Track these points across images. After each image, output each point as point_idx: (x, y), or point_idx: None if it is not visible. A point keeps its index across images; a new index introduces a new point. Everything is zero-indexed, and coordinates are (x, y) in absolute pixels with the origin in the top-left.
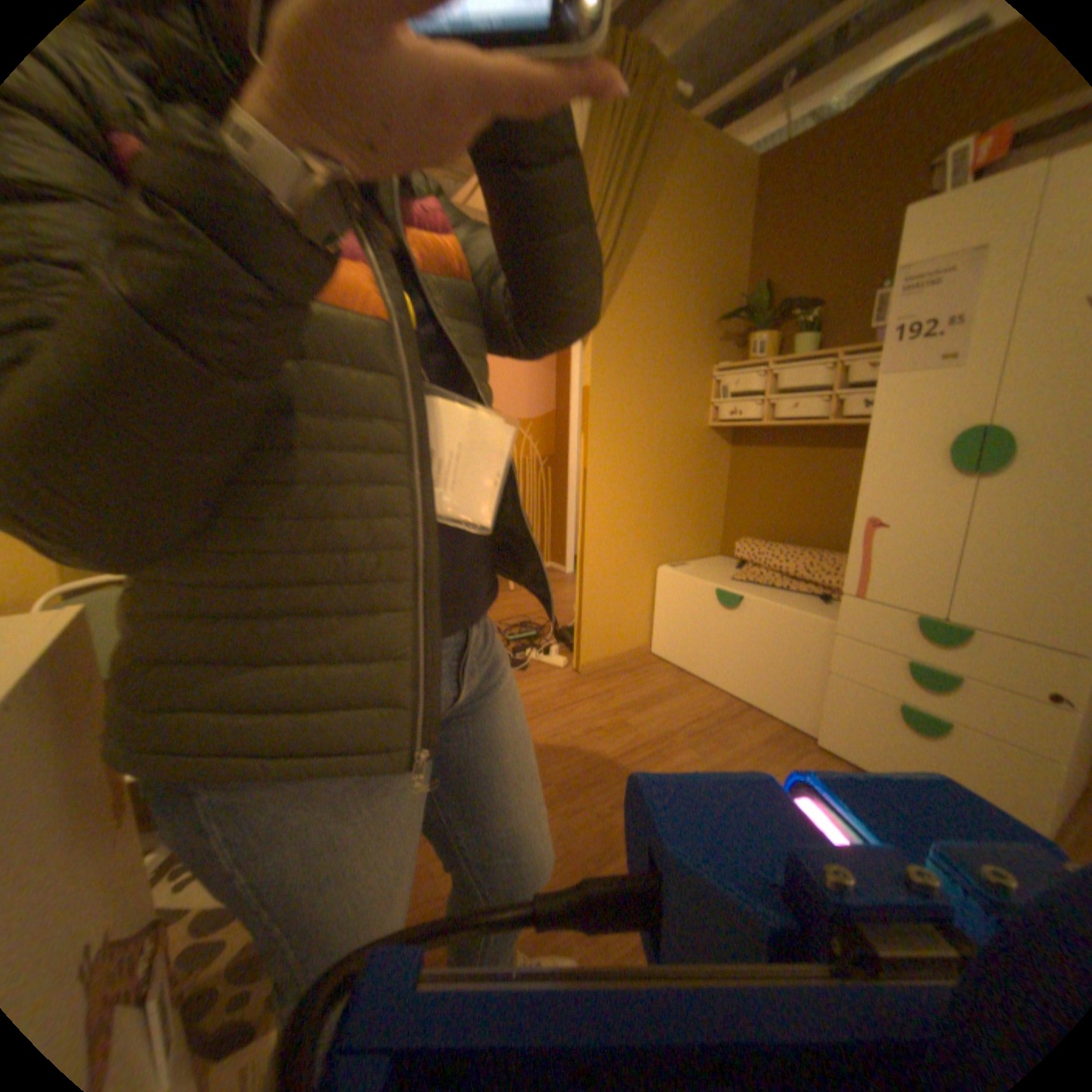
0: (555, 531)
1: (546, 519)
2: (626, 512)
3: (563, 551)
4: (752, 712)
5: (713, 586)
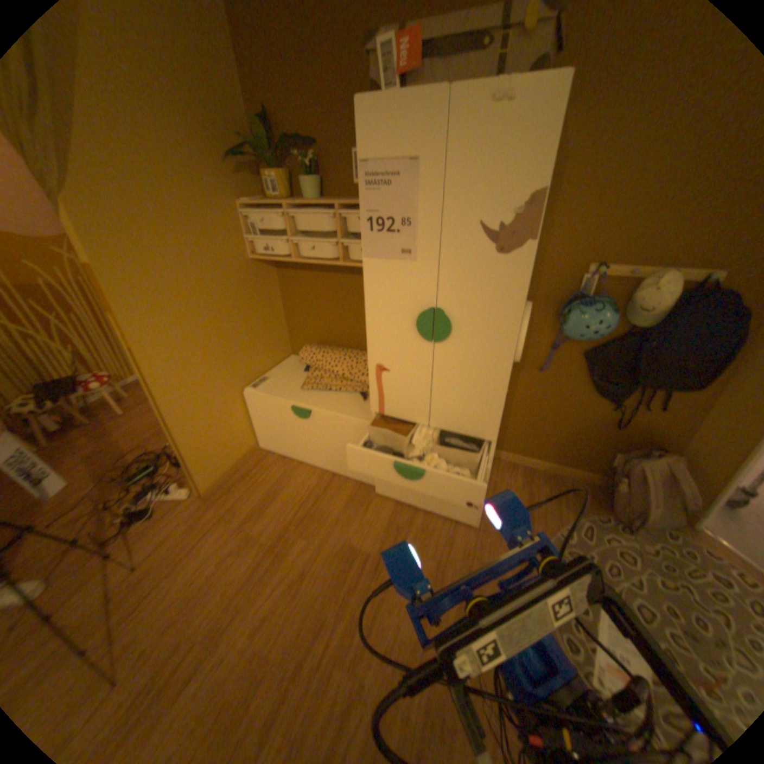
0: None
1: None
2: (196, 366)
3: None
4: (336, 481)
5: (289, 405)
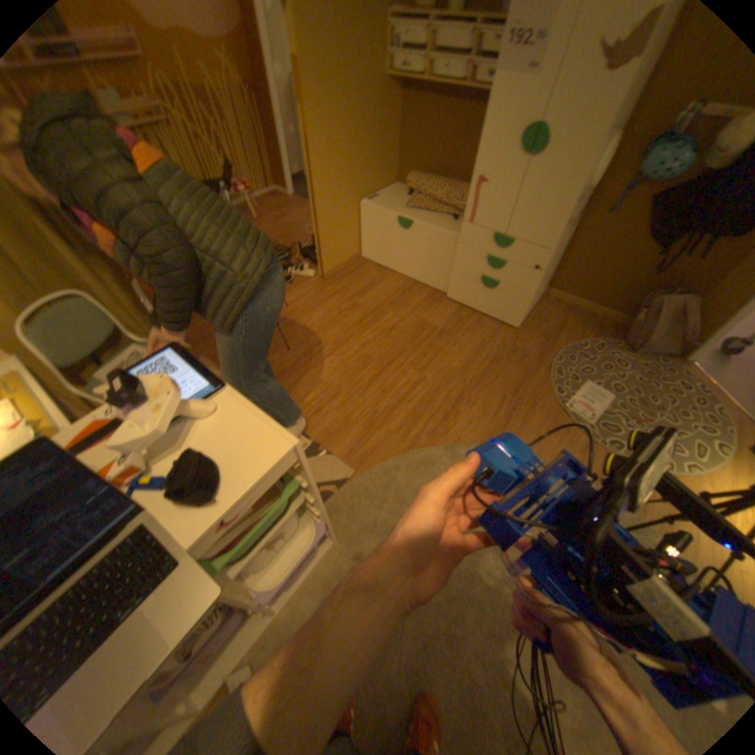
0: (271, 160)
1: (262, 150)
2: (337, 167)
3: (282, 178)
4: (416, 285)
5: (395, 215)
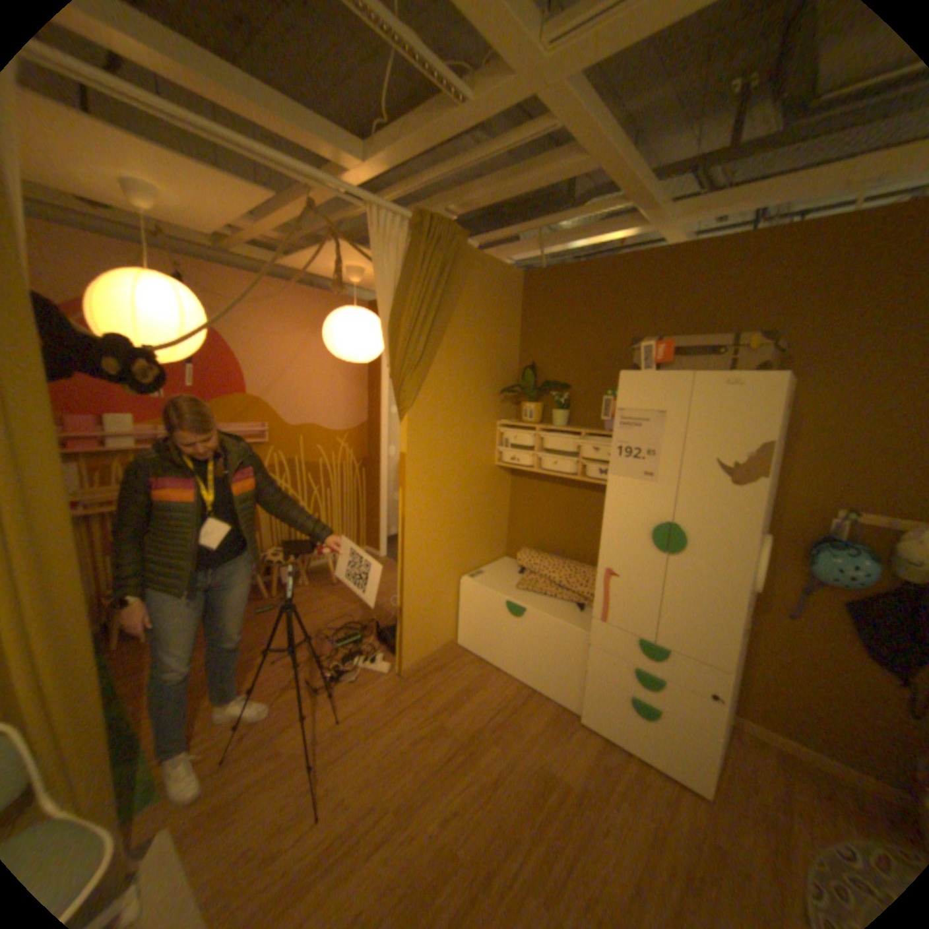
0: (372, 522)
1: (364, 513)
2: (438, 543)
3: (380, 540)
4: (537, 698)
5: (505, 599)
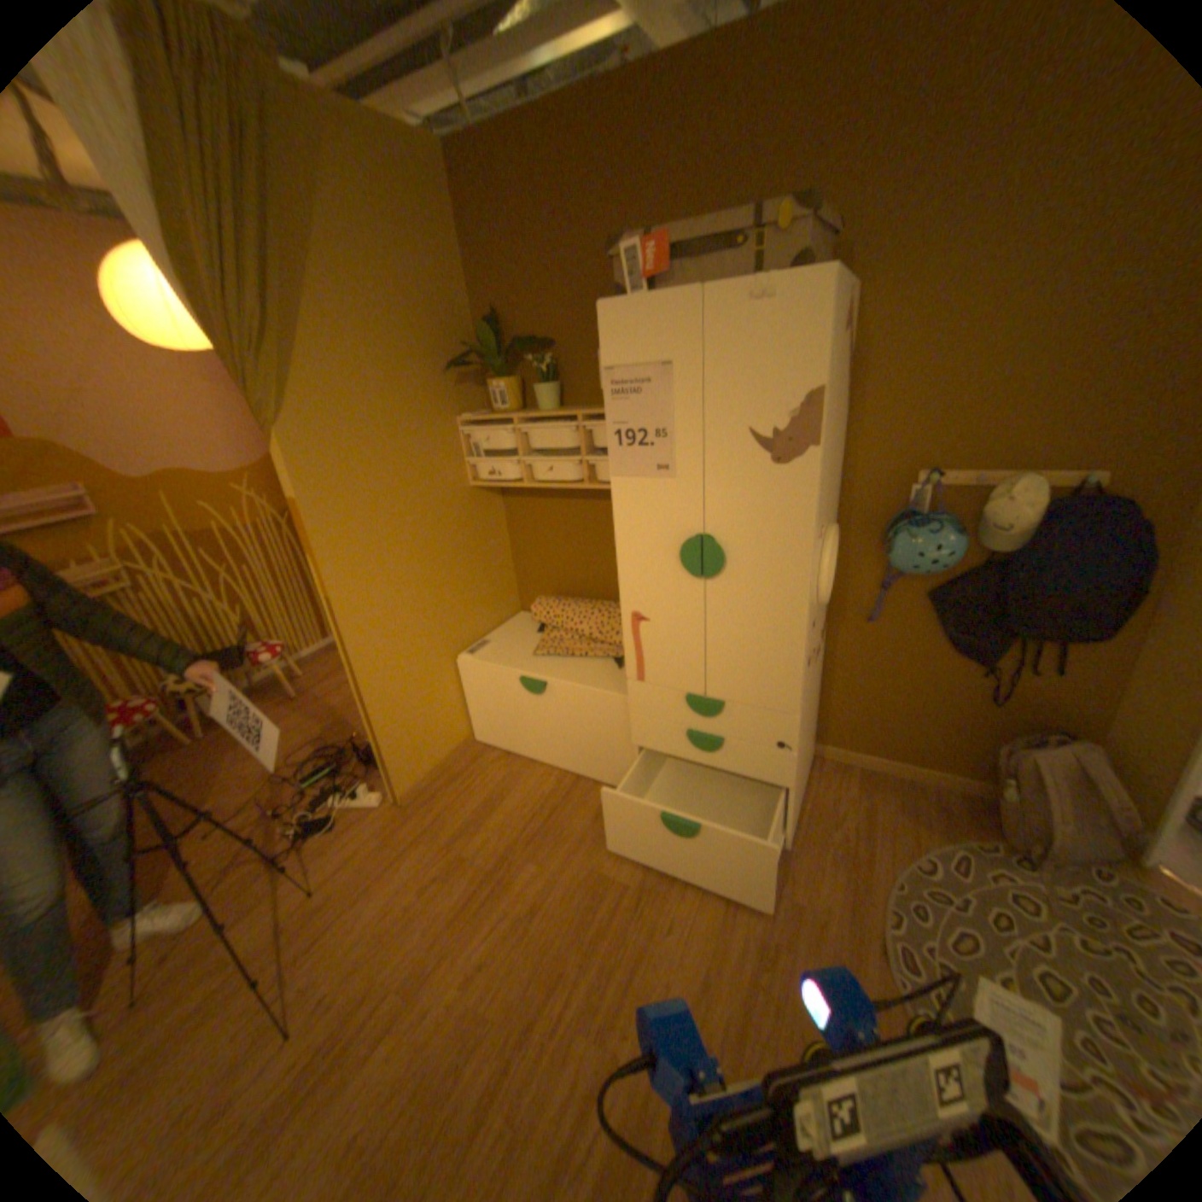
0: None
1: None
2: (402, 622)
3: None
4: (581, 785)
5: (517, 675)
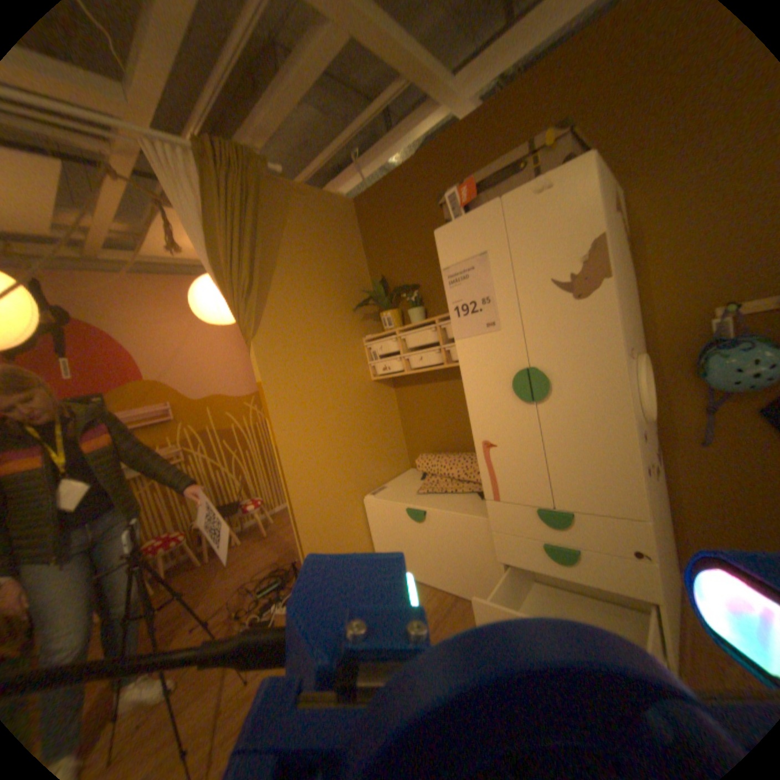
0: None
1: None
2: (324, 466)
3: None
4: (459, 604)
5: (403, 506)
